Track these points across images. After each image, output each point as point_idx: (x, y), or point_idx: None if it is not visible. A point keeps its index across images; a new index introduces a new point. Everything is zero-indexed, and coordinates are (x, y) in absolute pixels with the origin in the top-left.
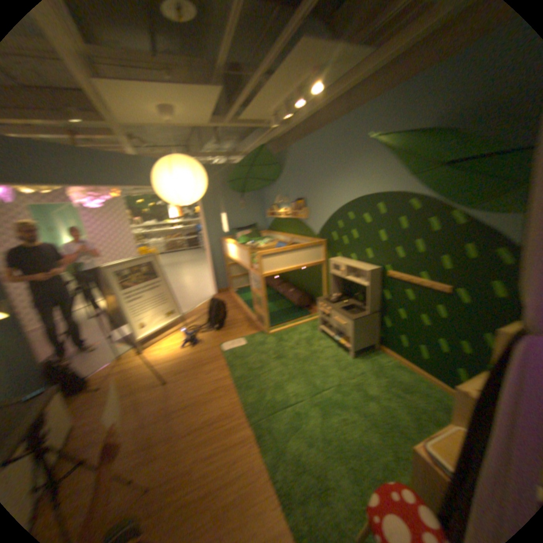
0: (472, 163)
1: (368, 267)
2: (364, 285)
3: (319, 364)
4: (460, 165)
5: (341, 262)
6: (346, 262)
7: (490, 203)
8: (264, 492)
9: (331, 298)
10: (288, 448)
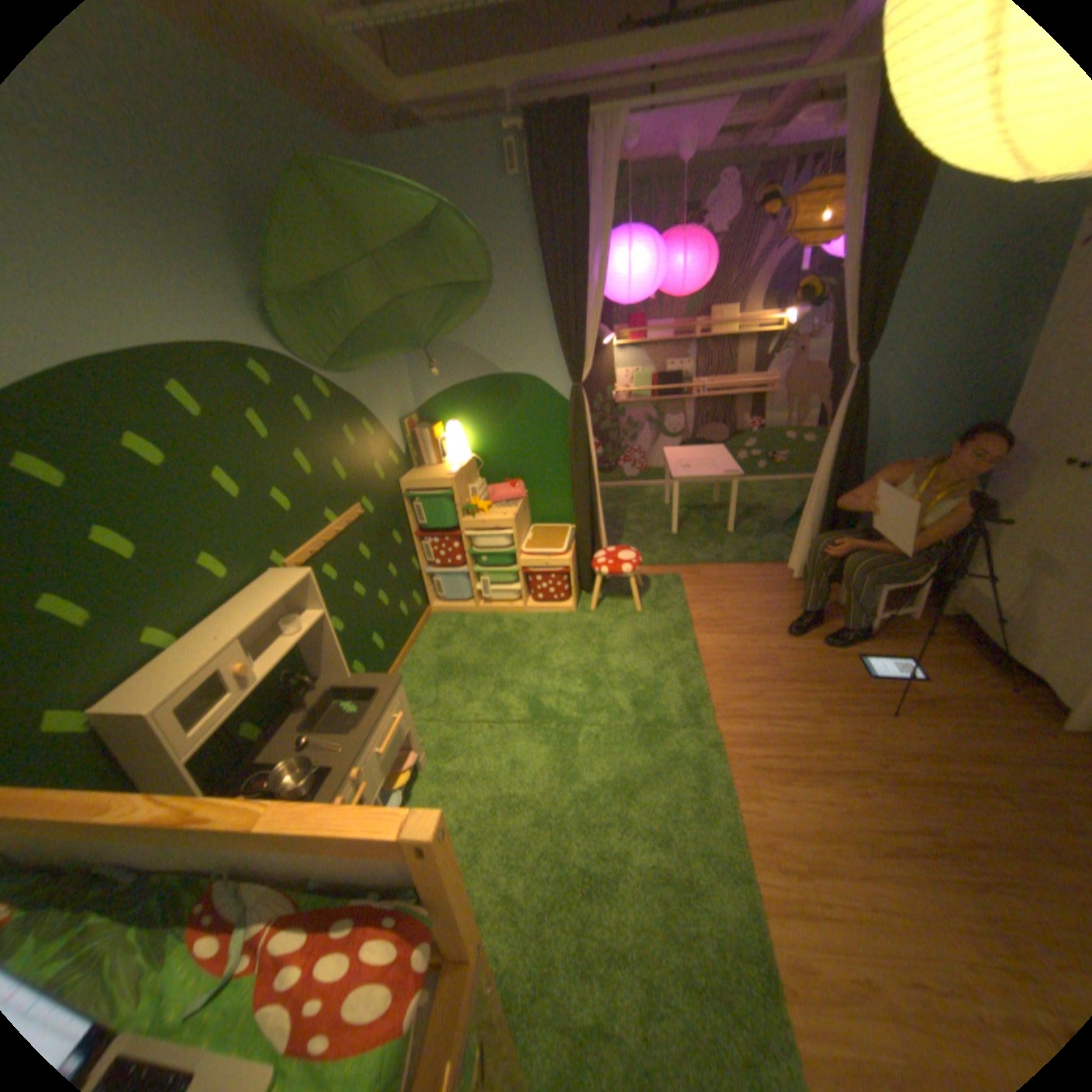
0: (337, 296)
1: (271, 584)
2: (315, 621)
3: (498, 795)
4: (326, 295)
5: (208, 659)
6: (203, 647)
7: (340, 362)
8: (712, 661)
9: (311, 770)
10: (664, 681)
